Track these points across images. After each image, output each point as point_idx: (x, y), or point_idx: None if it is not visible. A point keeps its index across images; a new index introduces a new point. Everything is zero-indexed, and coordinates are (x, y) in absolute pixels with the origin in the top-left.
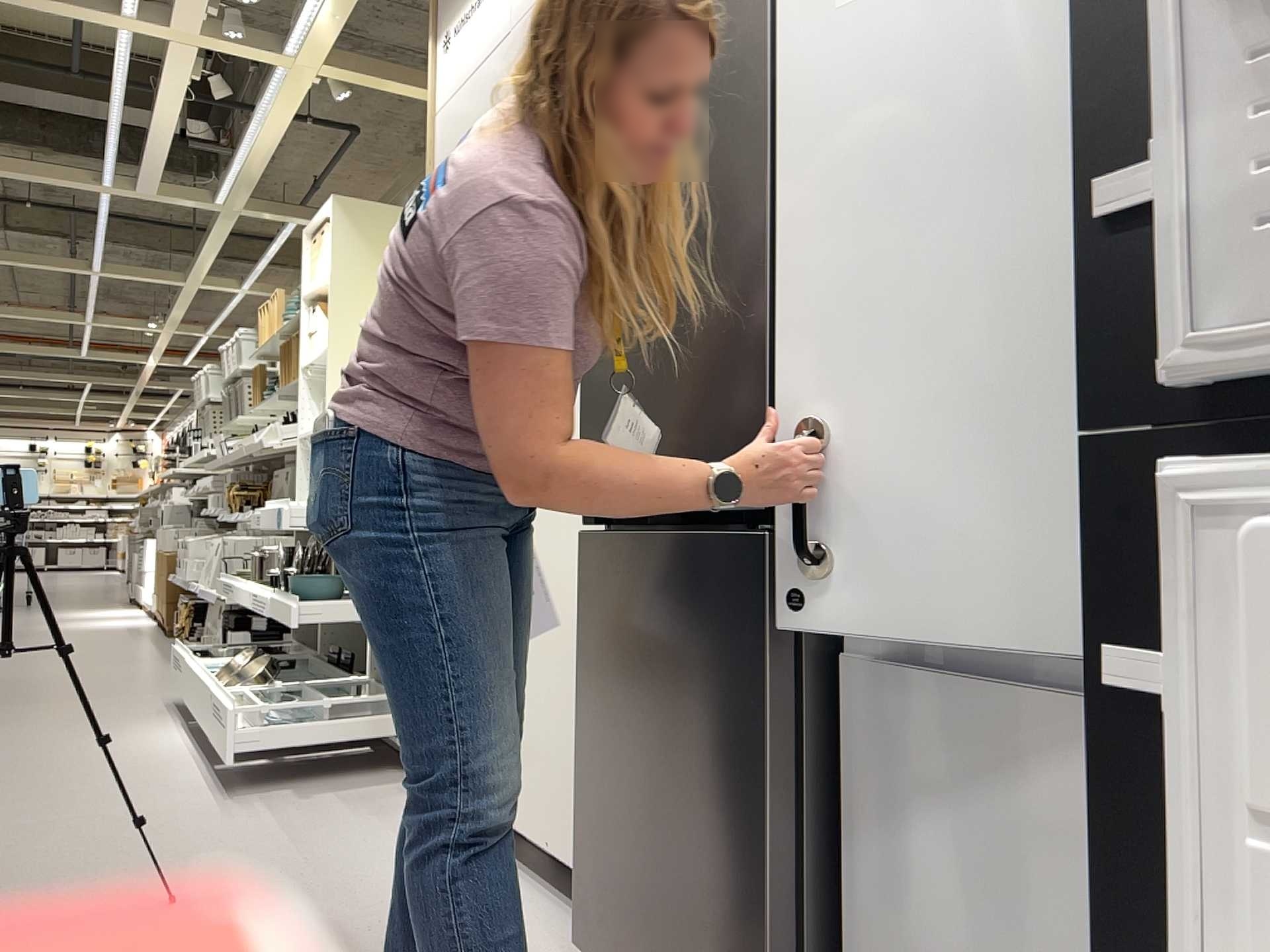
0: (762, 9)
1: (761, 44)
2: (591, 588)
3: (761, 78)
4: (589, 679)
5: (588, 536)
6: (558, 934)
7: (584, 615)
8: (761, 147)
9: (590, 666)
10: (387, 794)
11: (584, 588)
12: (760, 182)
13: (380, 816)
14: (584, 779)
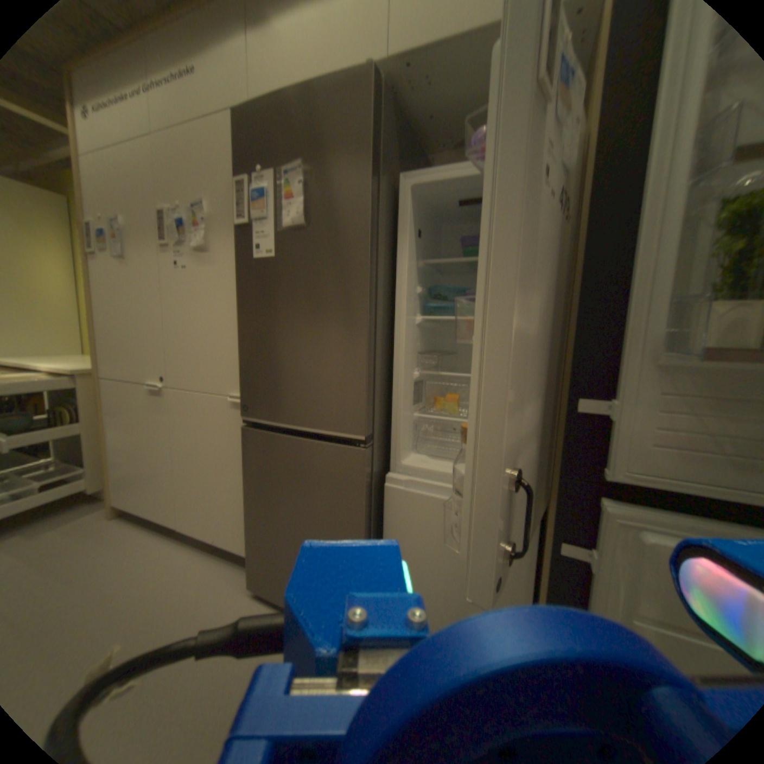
0: (364, 224)
1: (364, 241)
2: (252, 452)
3: (363, 257)
4: (253, 489)
5: (248, 428)
6: (229, 581)
7: (247, 462)
8: (362, 288)
9: (253, 484)
10: (89, 524)
11: (247, 450)
12: (362, 304)
13: (93, 539)
14: (250, 527)
